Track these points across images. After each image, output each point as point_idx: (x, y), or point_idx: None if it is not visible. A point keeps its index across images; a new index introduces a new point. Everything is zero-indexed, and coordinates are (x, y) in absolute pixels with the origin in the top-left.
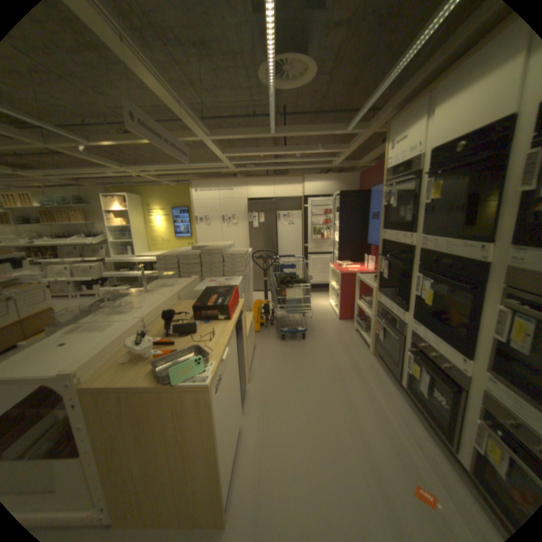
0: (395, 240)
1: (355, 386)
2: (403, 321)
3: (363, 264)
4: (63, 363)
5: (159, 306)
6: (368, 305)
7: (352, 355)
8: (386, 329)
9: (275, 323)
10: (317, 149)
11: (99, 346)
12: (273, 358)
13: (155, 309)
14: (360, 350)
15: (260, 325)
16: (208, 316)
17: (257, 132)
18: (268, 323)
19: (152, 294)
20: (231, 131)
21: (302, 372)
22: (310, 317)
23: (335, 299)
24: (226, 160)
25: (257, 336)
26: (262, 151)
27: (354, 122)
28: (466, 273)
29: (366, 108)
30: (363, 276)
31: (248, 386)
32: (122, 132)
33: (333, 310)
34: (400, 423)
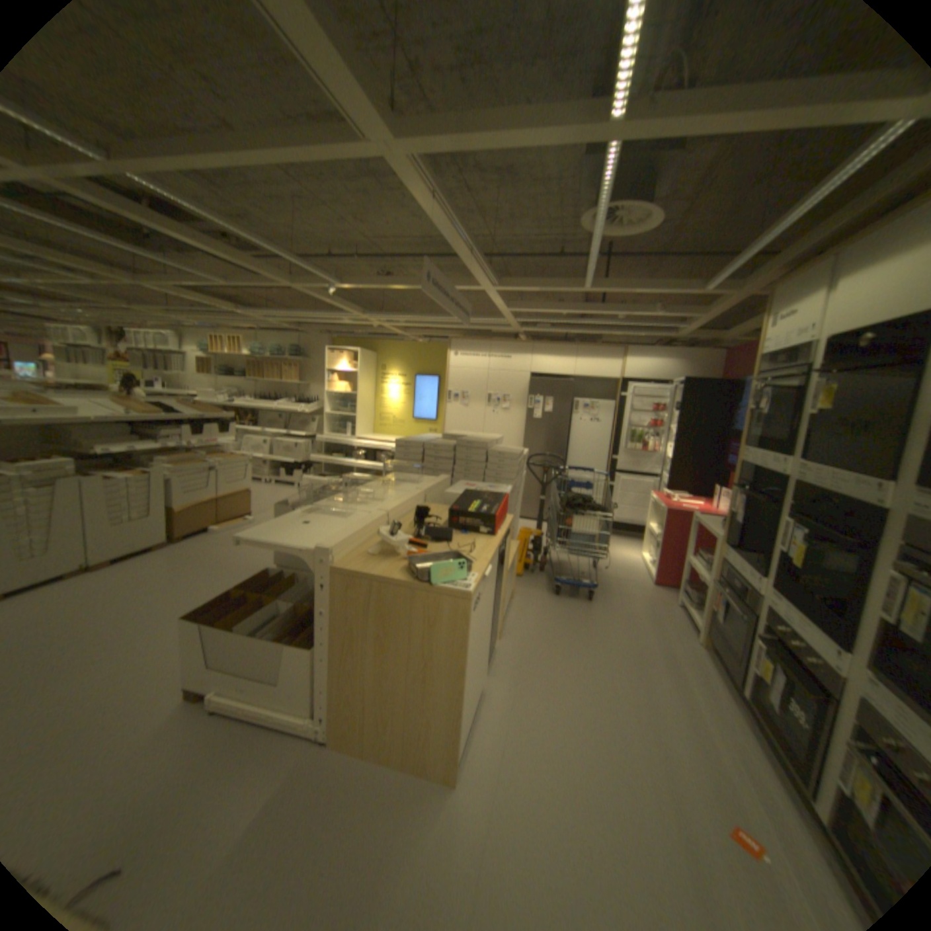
0: (761, 465)
1: (665, 682)
2: (759, 594)
3: (711, 501)
4: (316, 540)
5: (405, 504)
6: (707, 566)
7: (667, 640)
8: (731, 606)
9: (548, 570)
10: (655, 311)
11: (348, 531)
12: (538, 617)
13: (401, 507)
14: (684, 636)
15: (524, 568)
16: (465, 527)
17: (565, 285)
18: (537, 568)
19: (391, 490)
20: (527, 281)
21: (582, 645)
22: (605, 573)
23: (653, 551)
24: (510, 316)
25: (518, 583)
26: (567, 308)
27: (719, 280)
28: (855, 522)
29: (737, 264)
30: (705, 517)
31: (498, 643)
32: (384, 275)
33: (647, 569)
34: (730, 748)
